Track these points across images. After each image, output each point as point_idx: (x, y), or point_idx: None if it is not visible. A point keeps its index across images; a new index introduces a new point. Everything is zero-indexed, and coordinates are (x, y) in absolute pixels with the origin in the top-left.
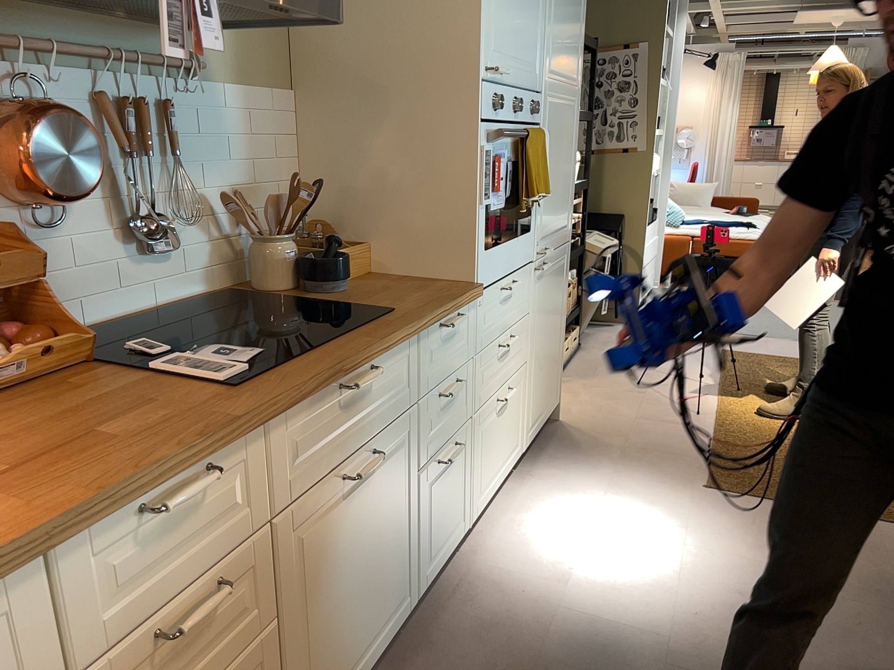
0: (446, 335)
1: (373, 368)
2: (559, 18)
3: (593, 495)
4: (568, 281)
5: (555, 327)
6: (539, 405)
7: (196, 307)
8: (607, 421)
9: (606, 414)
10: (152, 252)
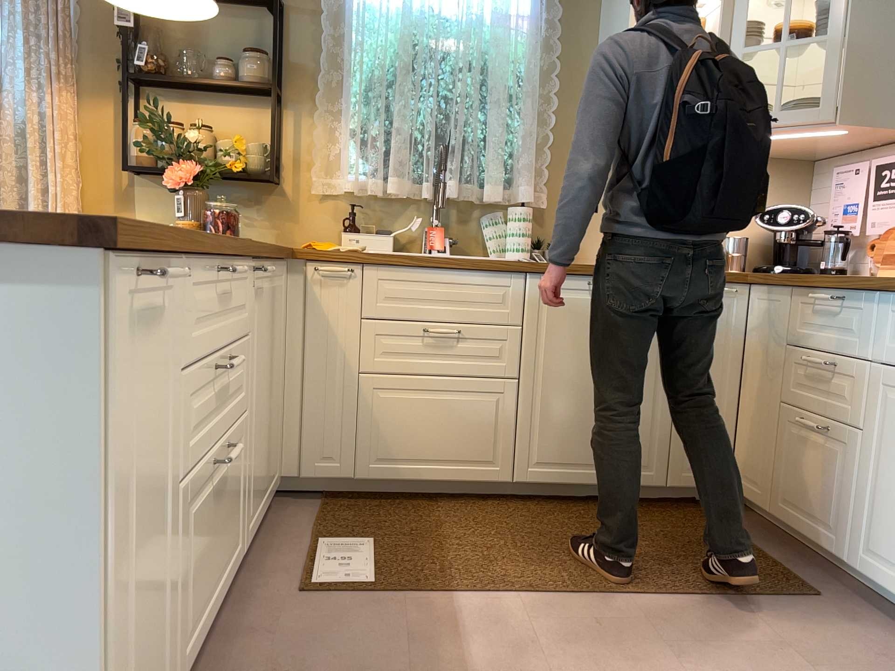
0: None
1: None
2: None
3: None
4: None
5: None
6: None
7: None
8: None
9: None
10: None
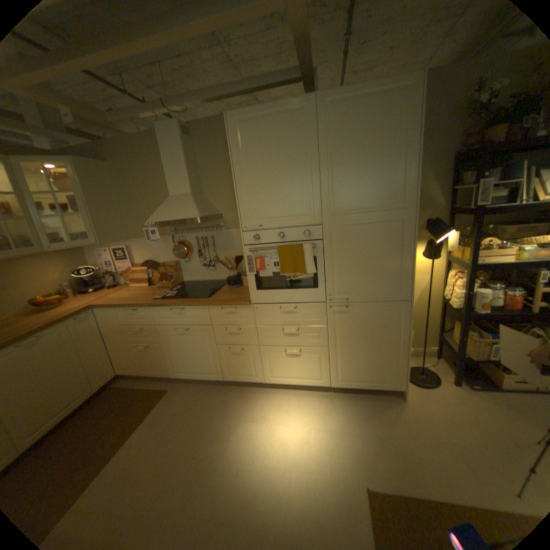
0: (228, 312)
1: (181, 309)
2: (345, 178)
3: (323, 427)
4: (411, 324)
5: (384, 345)
6: (356, 376)
7: (221, 282)
8: (429, 427)
9: (442, 425)
10: (208, 268)
